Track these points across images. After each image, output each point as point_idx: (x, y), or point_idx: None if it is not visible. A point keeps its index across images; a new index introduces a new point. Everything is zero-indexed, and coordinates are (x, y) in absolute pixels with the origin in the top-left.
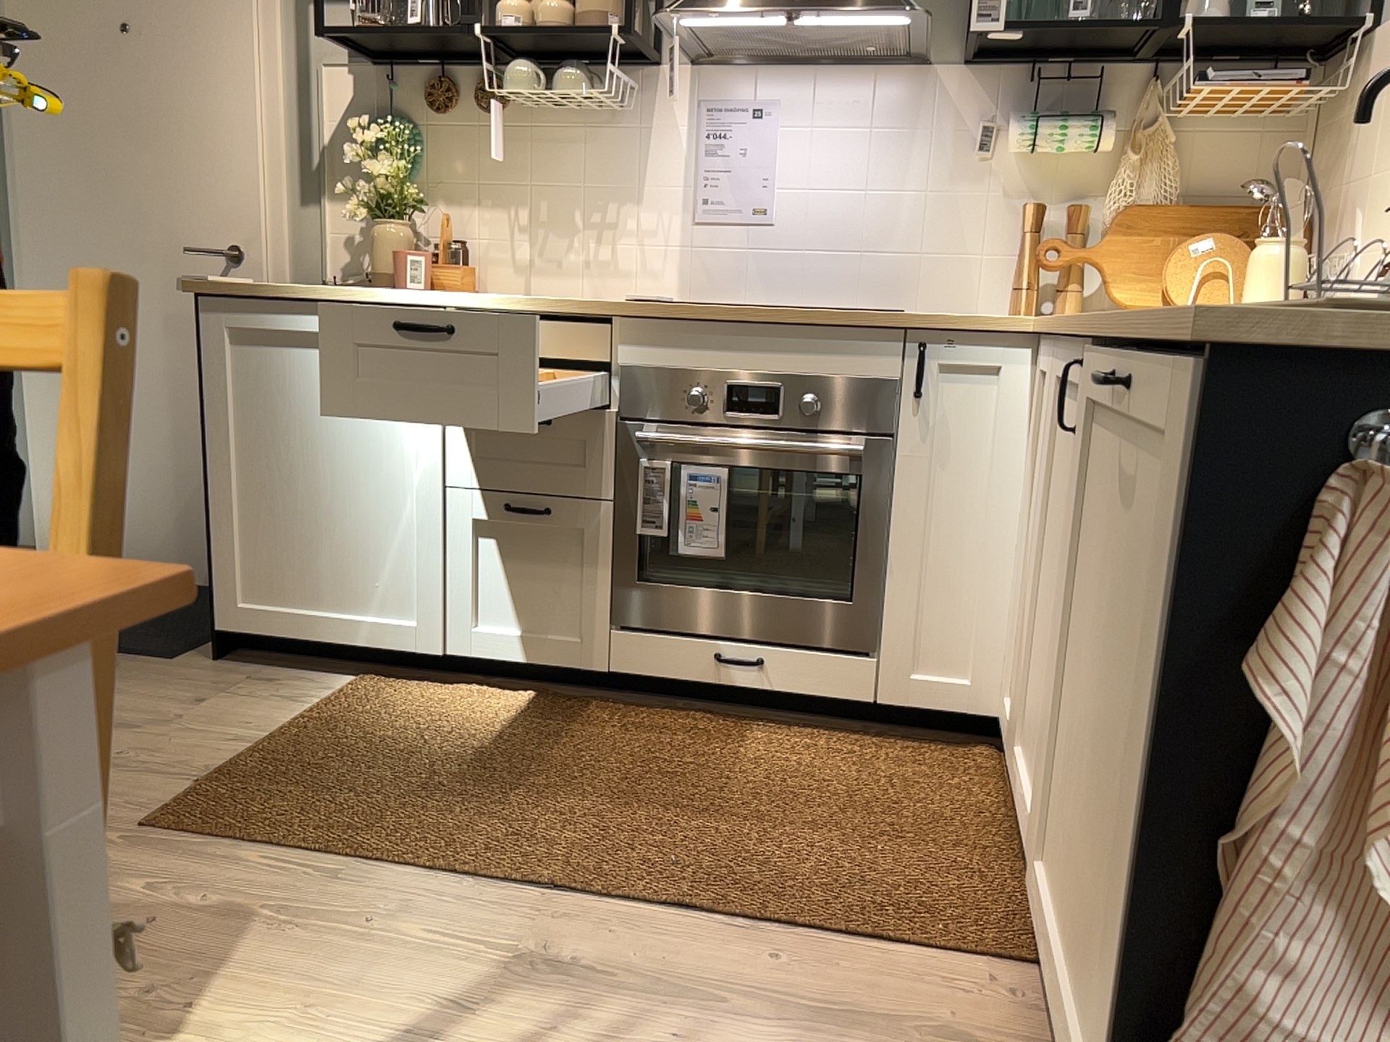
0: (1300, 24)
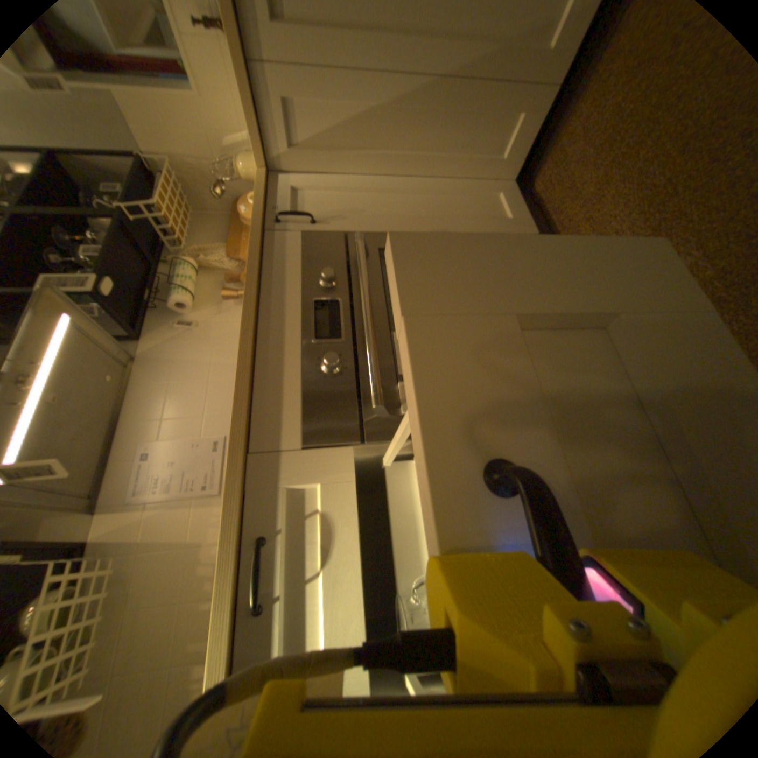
0: (135, 166)
